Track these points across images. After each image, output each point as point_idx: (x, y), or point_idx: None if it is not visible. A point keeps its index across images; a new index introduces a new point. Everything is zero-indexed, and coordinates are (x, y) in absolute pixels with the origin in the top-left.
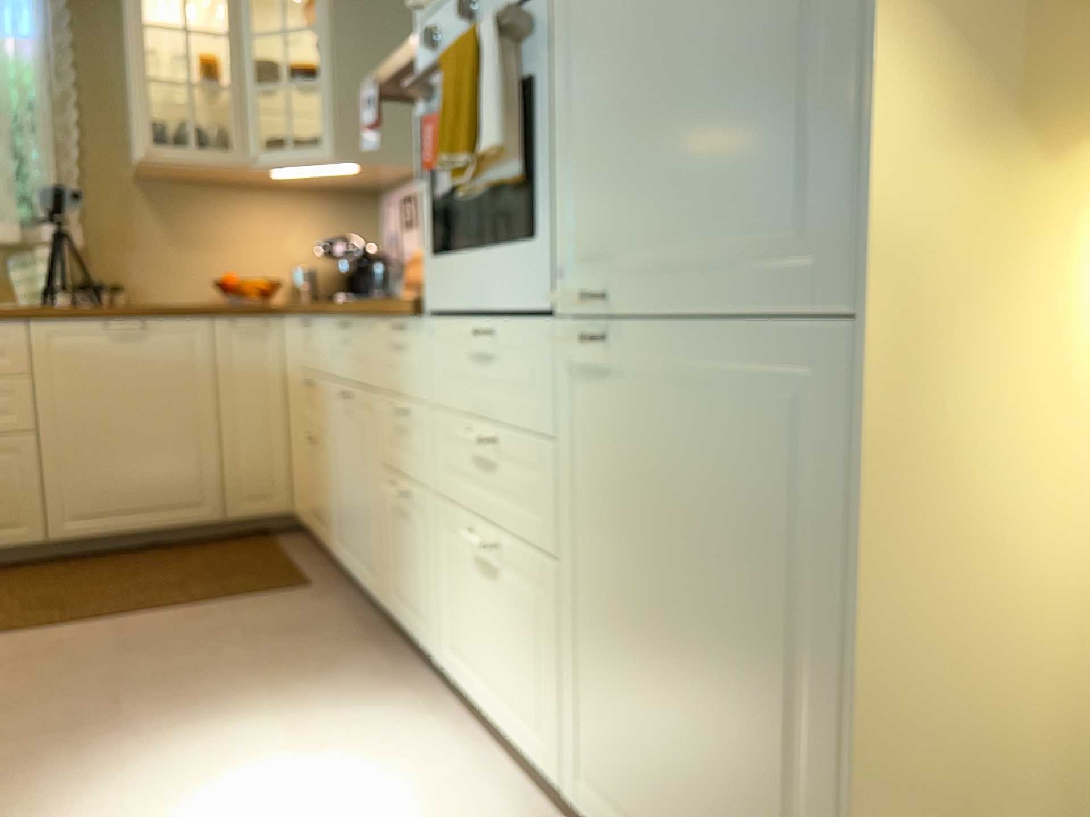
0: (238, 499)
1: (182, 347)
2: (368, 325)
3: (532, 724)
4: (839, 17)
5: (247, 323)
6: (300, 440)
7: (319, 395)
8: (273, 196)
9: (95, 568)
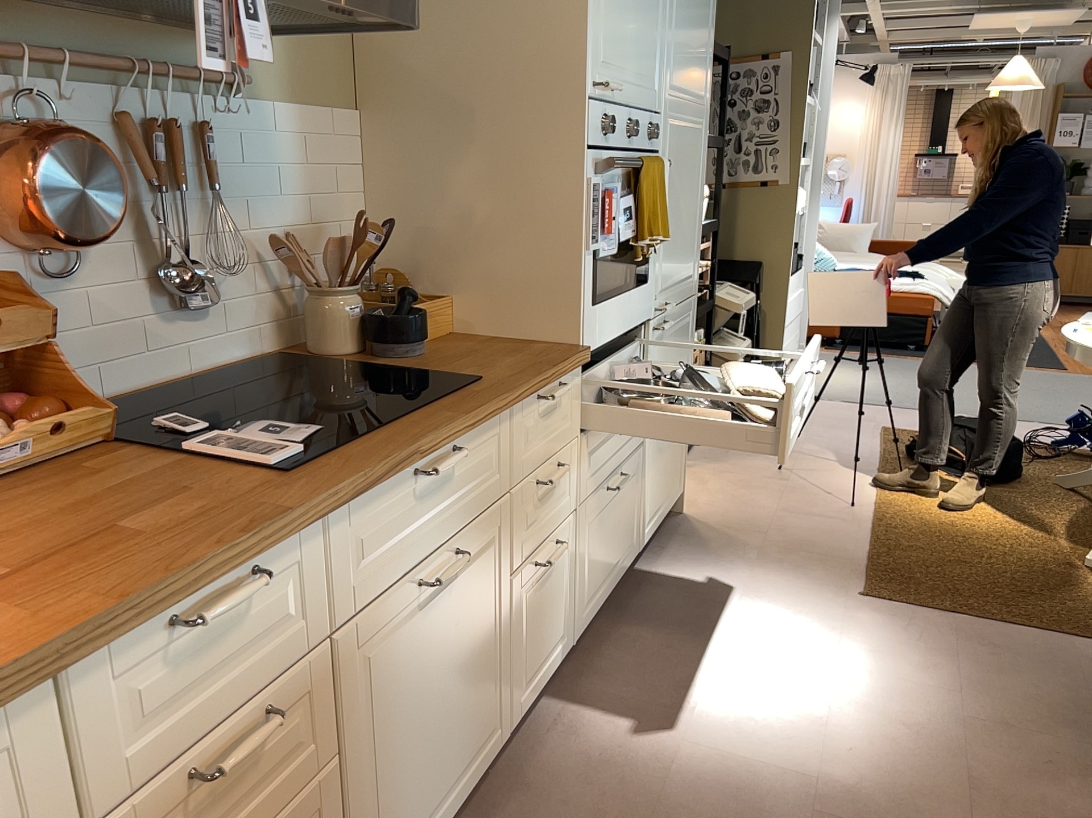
0: None
1: None
2: (497, 421)
3: (627, 547)
4: (697, 218)
5: None
6: None
7: (290, 715)
8: None
9: None
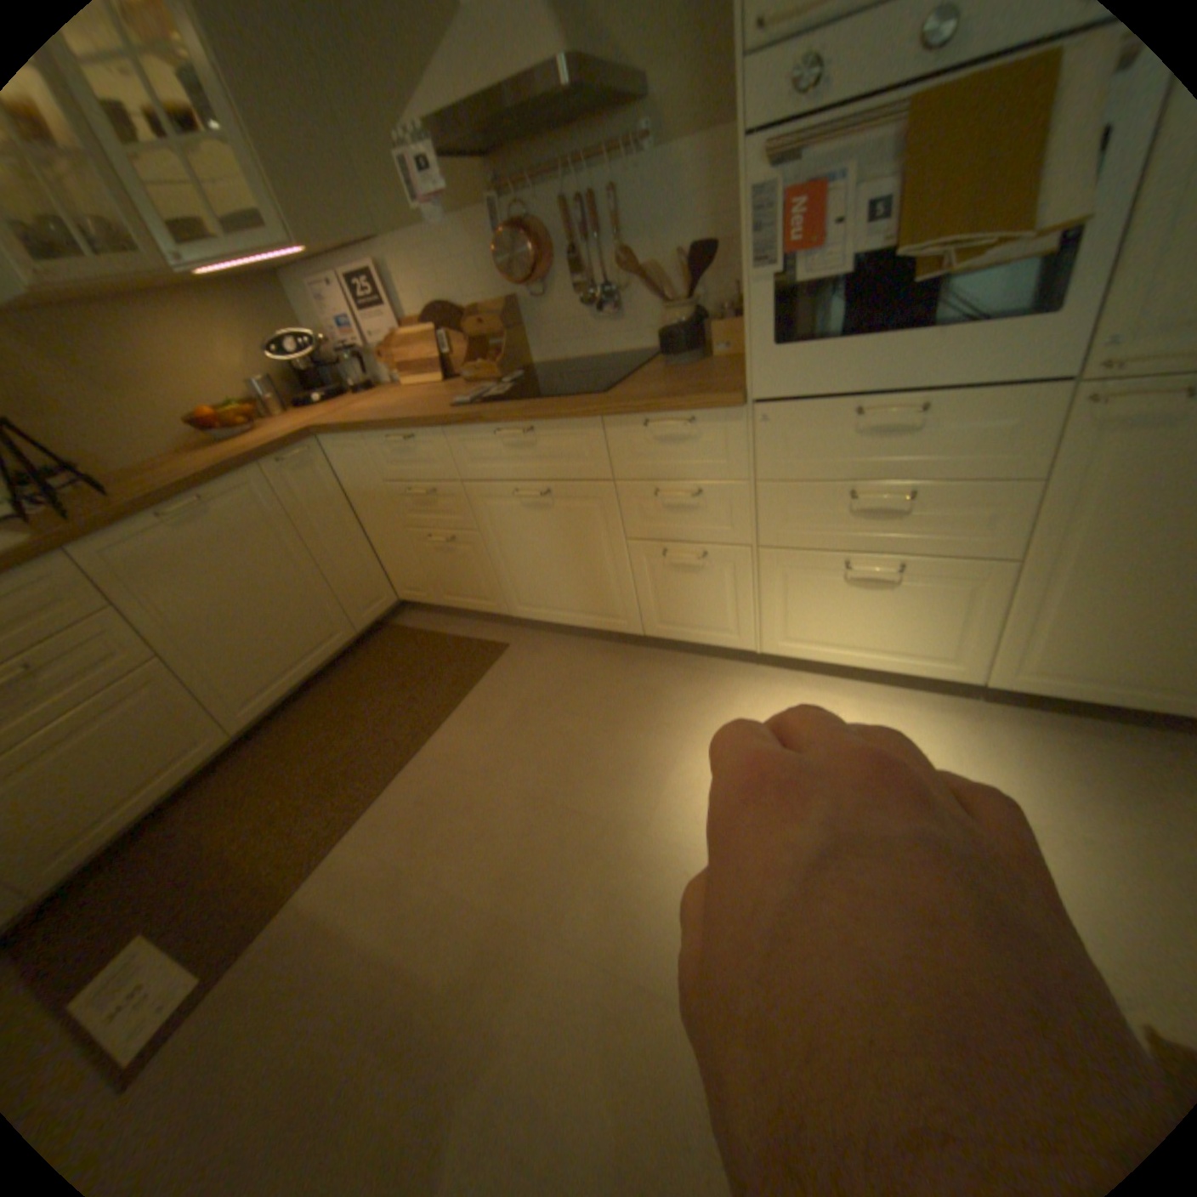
0: (359, 612)
1: (247, 504)
2: (583, 424)
3: (932, 657)
4: None
5: (294, 454)
6: (406, 541)
7: (449, 498)
8: (173, 301)
9: (295, 728)
